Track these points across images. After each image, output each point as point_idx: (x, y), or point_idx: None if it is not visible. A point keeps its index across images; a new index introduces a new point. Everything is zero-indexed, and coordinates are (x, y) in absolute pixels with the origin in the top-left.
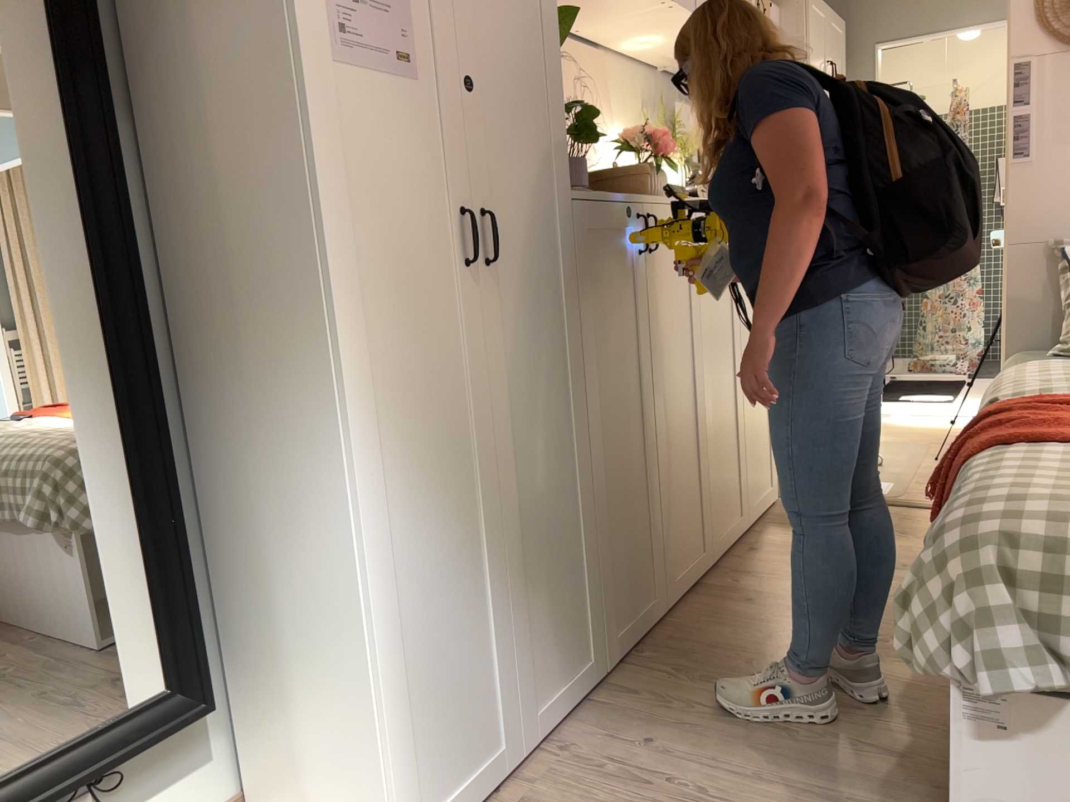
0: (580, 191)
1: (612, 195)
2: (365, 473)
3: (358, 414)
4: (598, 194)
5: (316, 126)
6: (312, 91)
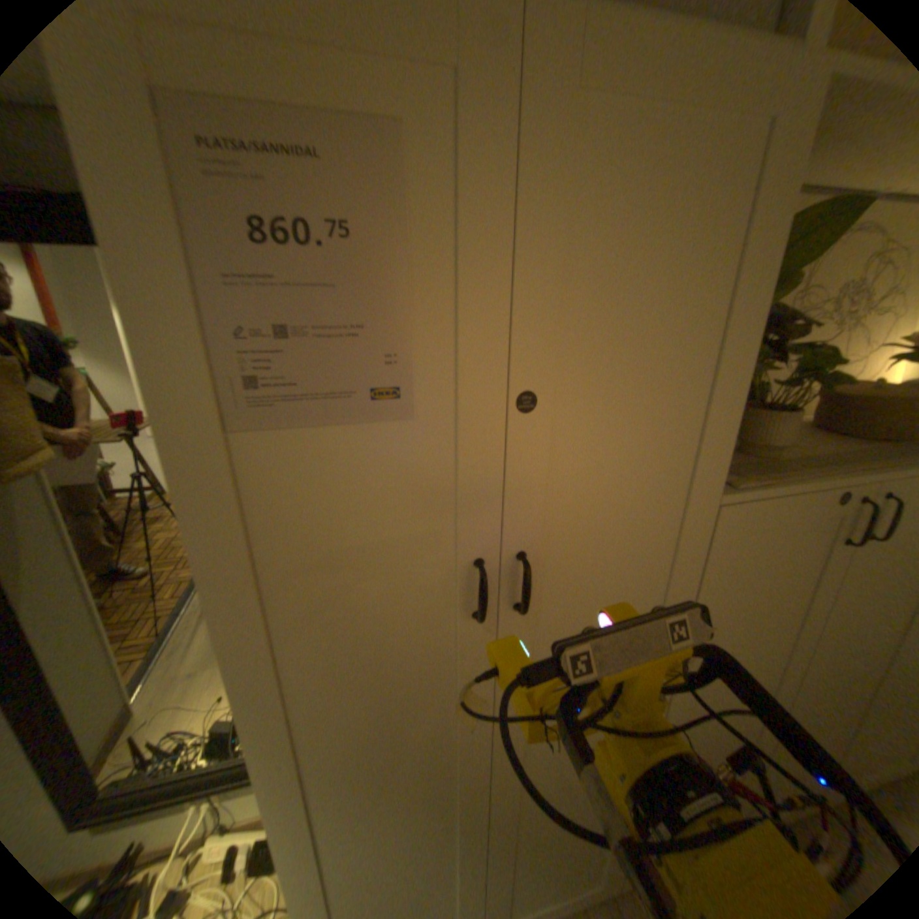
0: (746, 489)
1: (818, 480)
2: (281, 813)
3: (271, 773)
4: (789, 482)
5: (188, 525)
6: (176, 485)
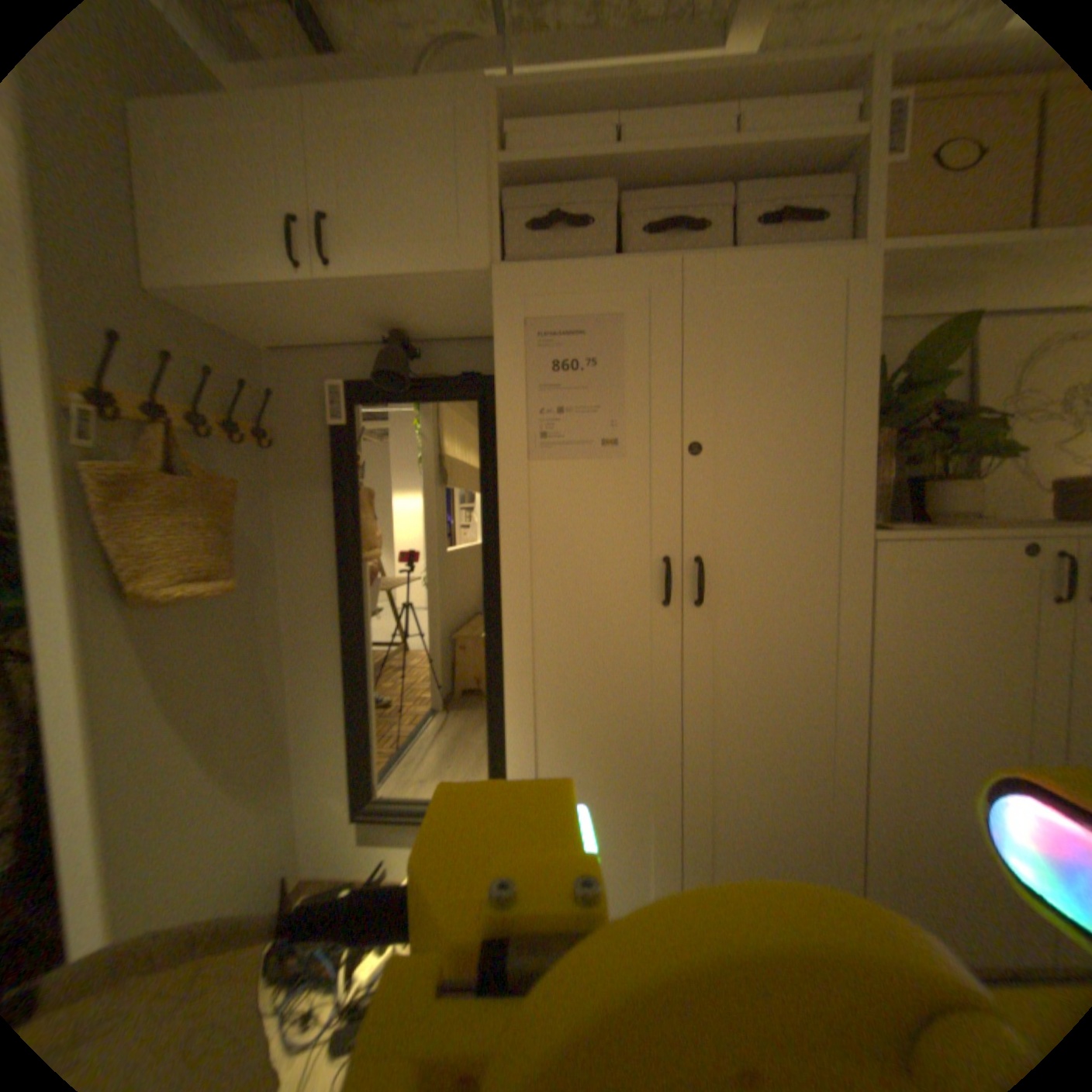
0: (903, 530)
1: (990, 530)
2: (518, 746)
3: (517, 704)
4: (955, 530)
5: (502, 508)
6: (502, 485)
